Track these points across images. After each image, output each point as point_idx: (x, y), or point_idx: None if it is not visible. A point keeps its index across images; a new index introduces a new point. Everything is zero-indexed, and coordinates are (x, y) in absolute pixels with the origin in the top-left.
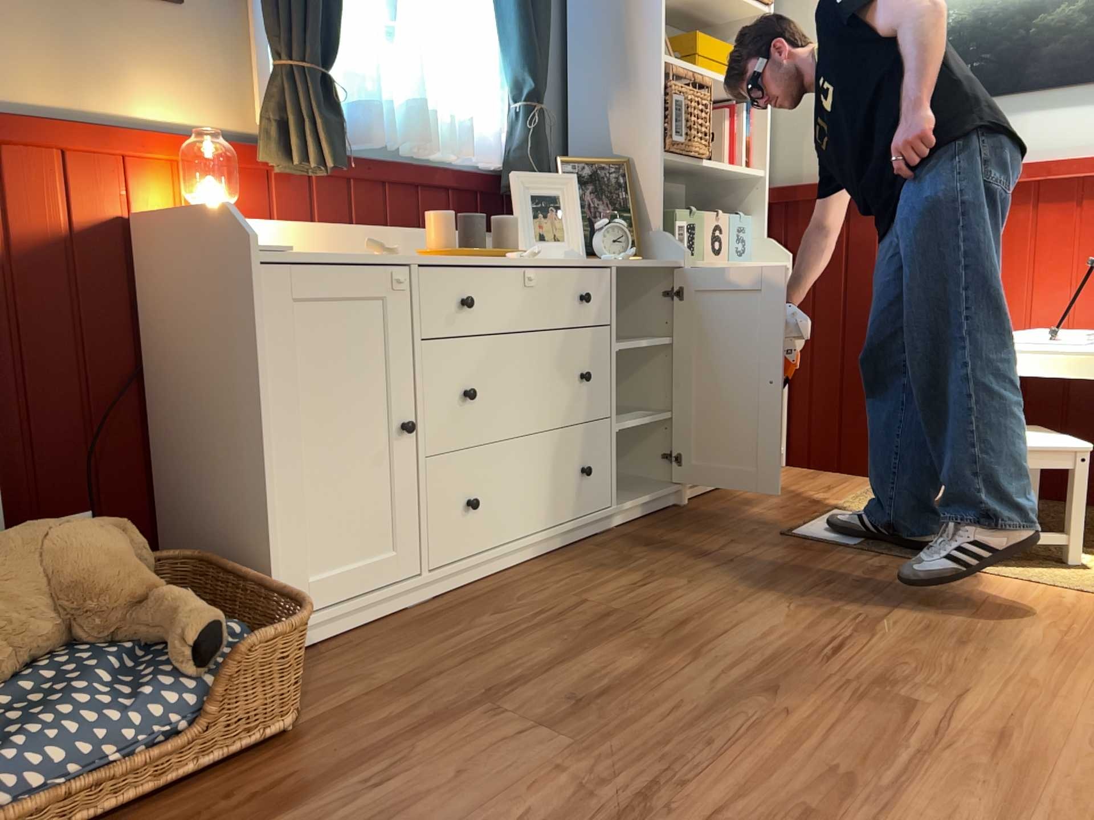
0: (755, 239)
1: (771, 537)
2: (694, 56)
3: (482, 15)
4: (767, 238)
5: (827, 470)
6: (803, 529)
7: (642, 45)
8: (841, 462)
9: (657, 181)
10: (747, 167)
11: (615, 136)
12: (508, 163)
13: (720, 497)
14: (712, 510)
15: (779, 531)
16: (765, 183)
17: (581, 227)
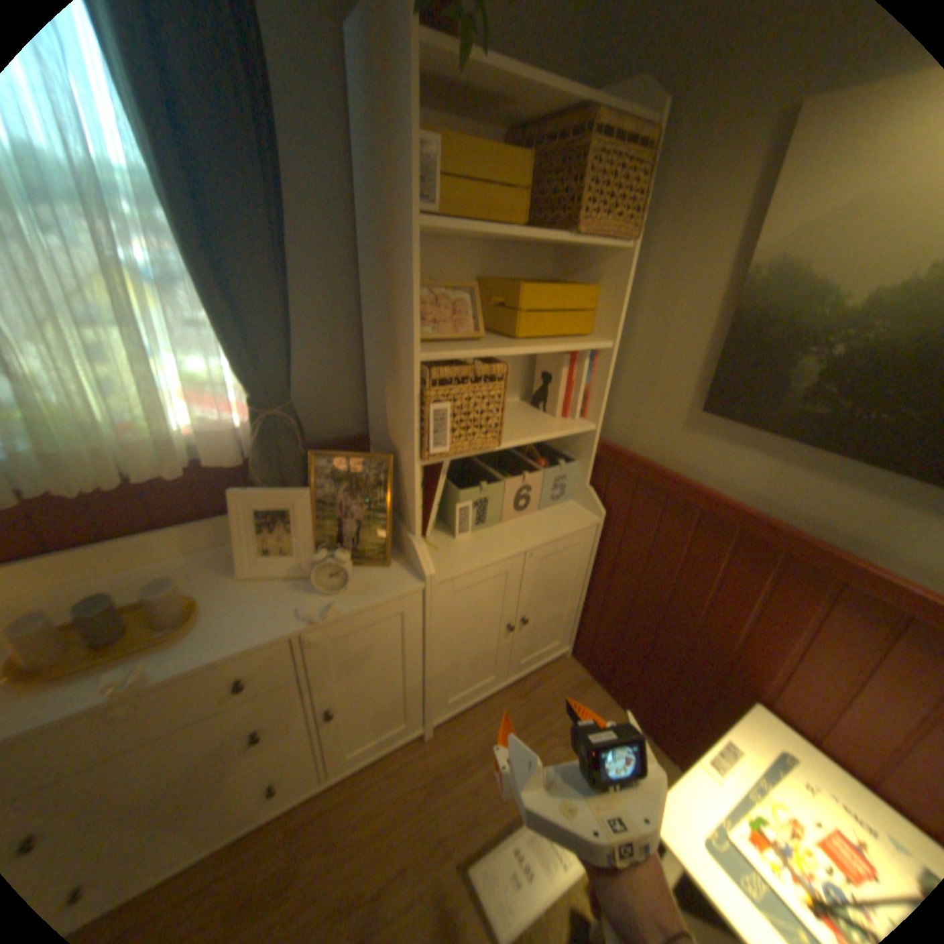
0: (578, 482)
1: (444, 875)
2: (516, 313)
3: (191, 300)
4: (588, 486)
5: (598, 686)
6: (482, 868)
7: (402, 335)
8: (610, 690)
9: (414, 491)
10: (581, 416)
11: (390, 421)
12: (251, 460)
13: (471, 727)
14: (443, 763)
15: (458, 863)
16: (595, 436)
17: (309, 548)
